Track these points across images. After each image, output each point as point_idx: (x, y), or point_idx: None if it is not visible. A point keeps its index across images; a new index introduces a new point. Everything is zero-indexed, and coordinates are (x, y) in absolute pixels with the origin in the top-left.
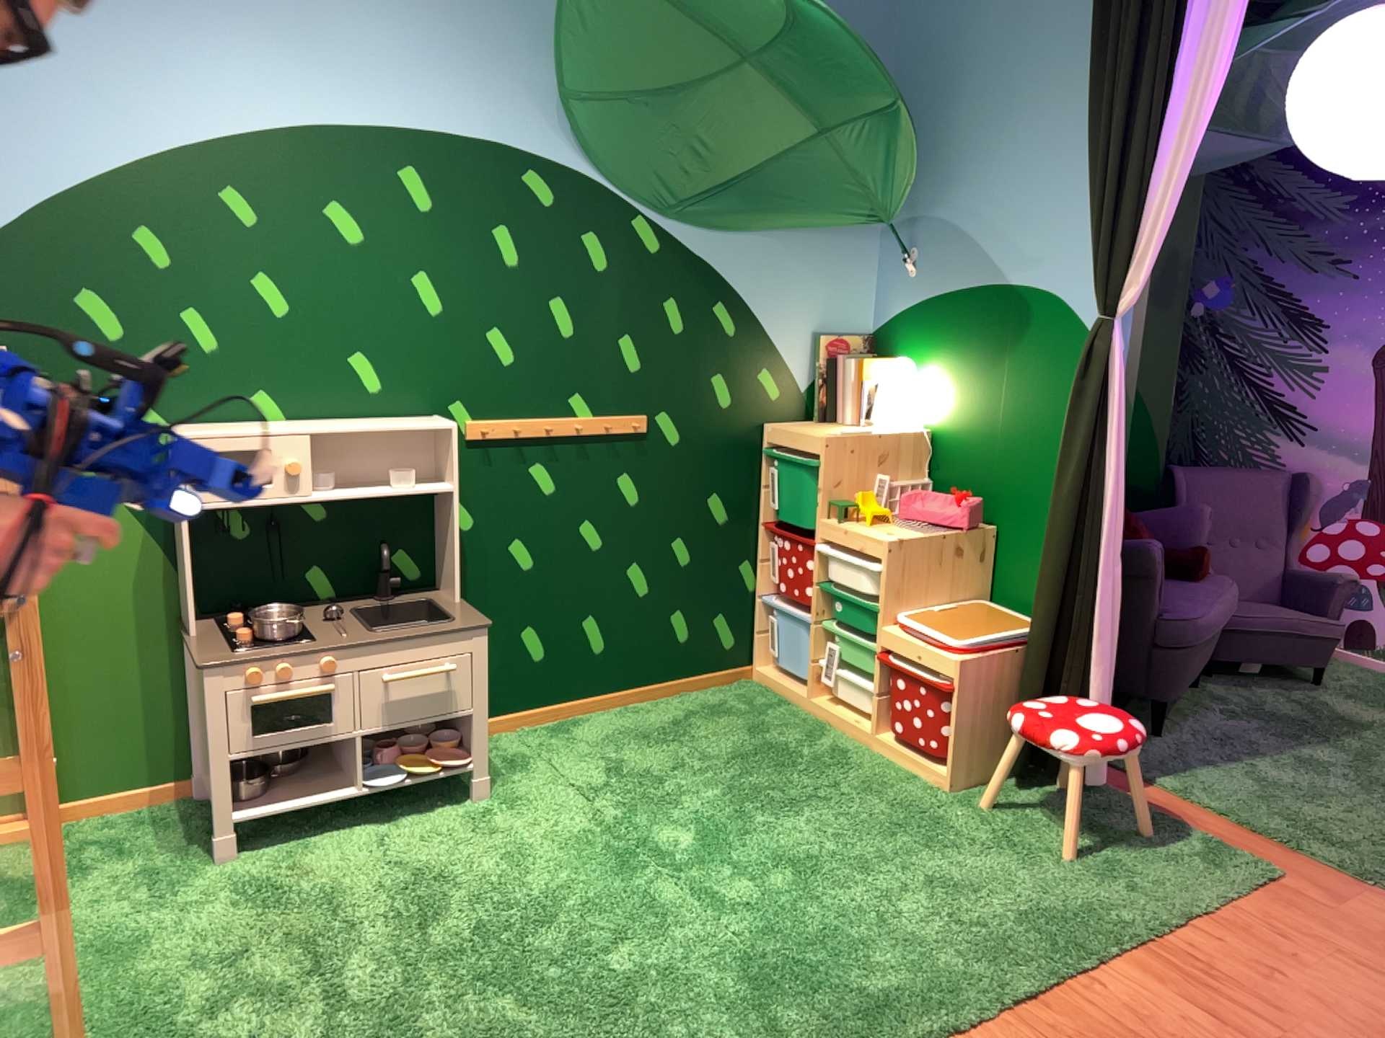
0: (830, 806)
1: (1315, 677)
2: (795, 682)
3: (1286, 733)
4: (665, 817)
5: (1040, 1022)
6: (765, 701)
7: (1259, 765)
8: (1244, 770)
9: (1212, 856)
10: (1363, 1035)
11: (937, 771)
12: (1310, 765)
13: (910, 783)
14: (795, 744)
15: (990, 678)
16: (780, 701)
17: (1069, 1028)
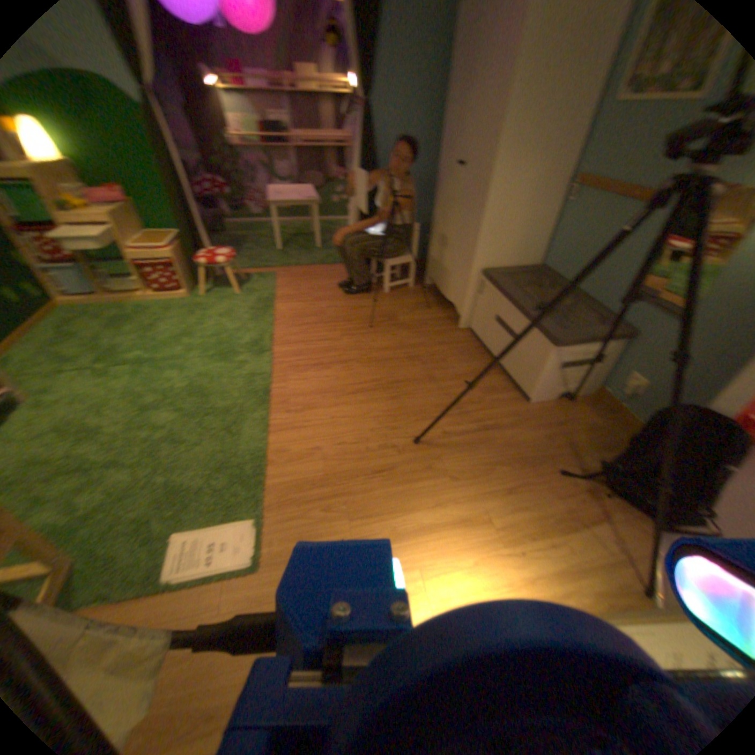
0: (161, 320)
1: (222, 229)
2: (78, 296)
3: (235, 244)
4: (114, 356)
5: (281, 324)
6: (73, 309)
7: (241, 254)
8: (240, 257)
9: (261, 277)
10: (321, 291)
11: (177, 294)
12: (250, 249)
13: (172, 302)
14: (115, 313)
15: (174, 254)
16: (81, 306)
17: (286, 321)
